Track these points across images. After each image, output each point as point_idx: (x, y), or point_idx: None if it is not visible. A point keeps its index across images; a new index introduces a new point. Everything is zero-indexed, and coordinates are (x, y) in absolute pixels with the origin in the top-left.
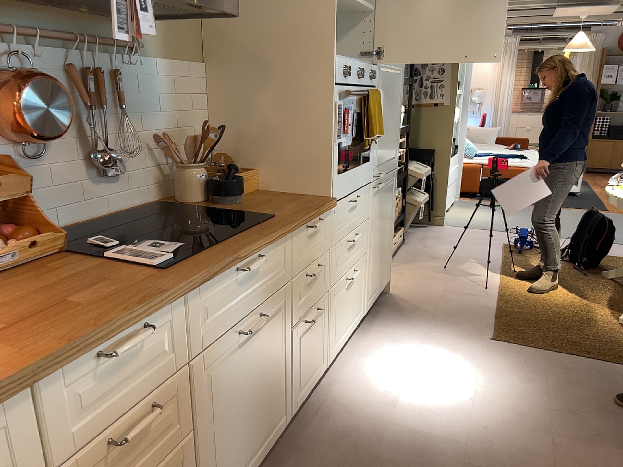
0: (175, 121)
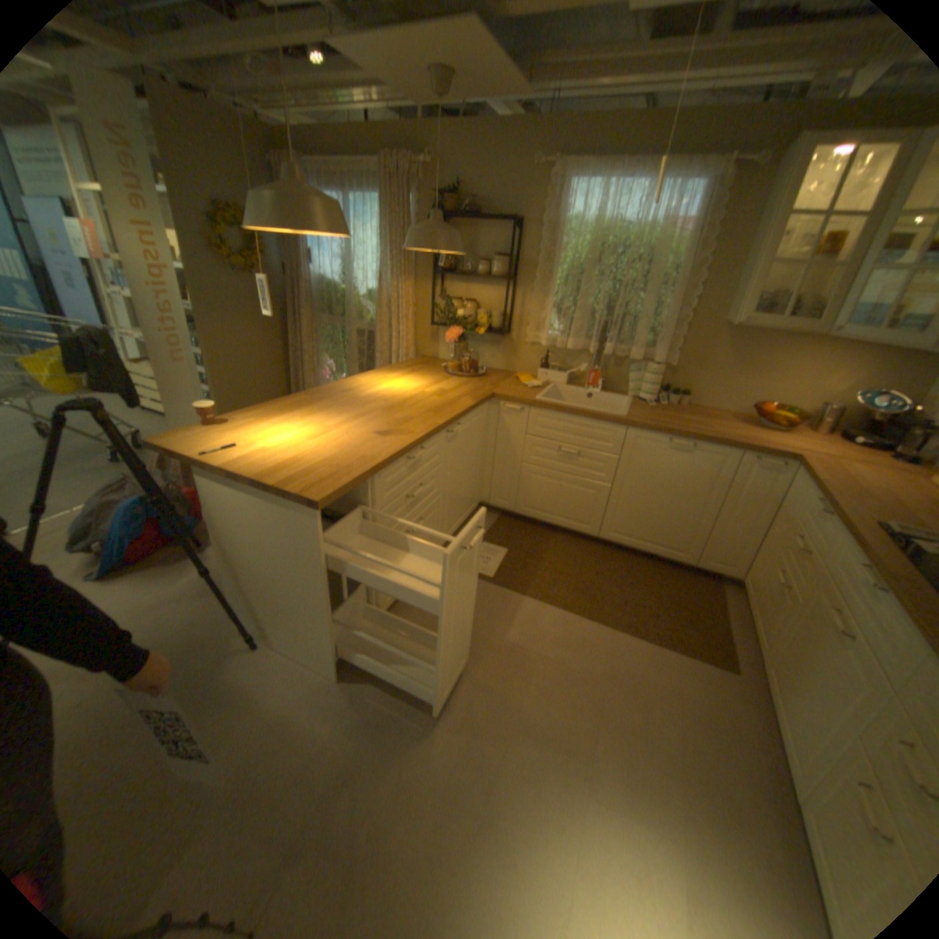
0: None
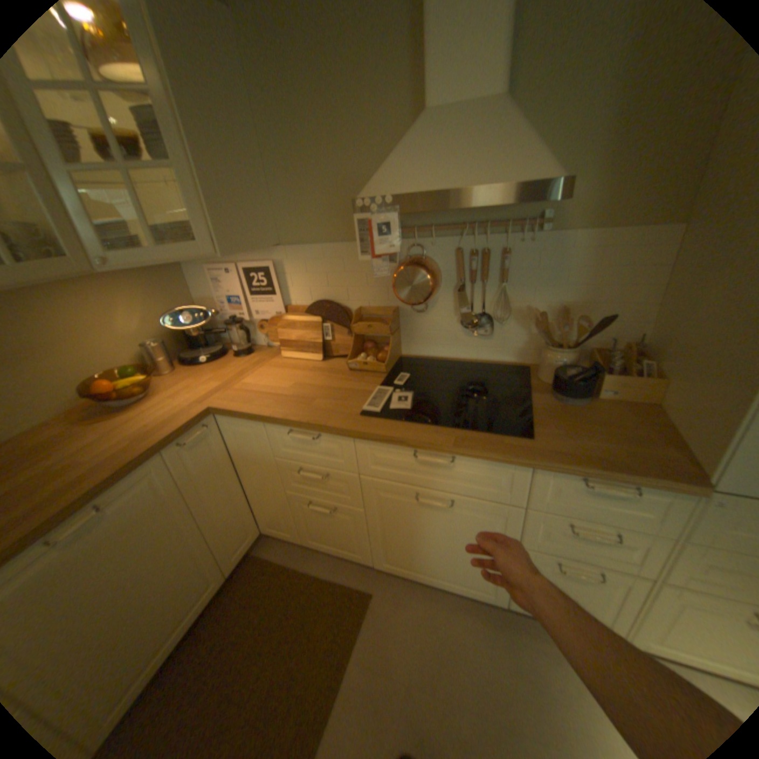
0: (587, 295)
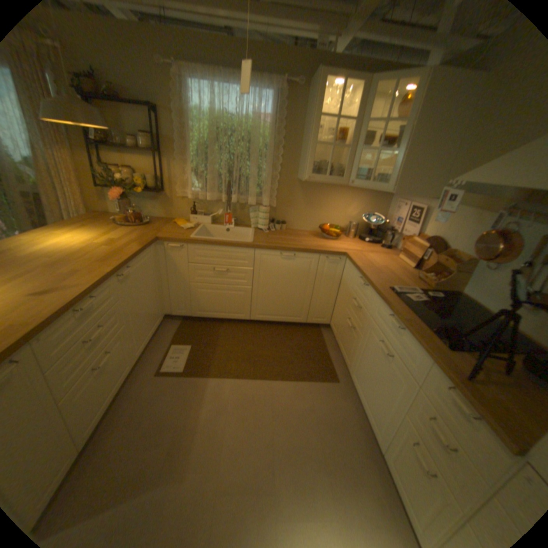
0: None
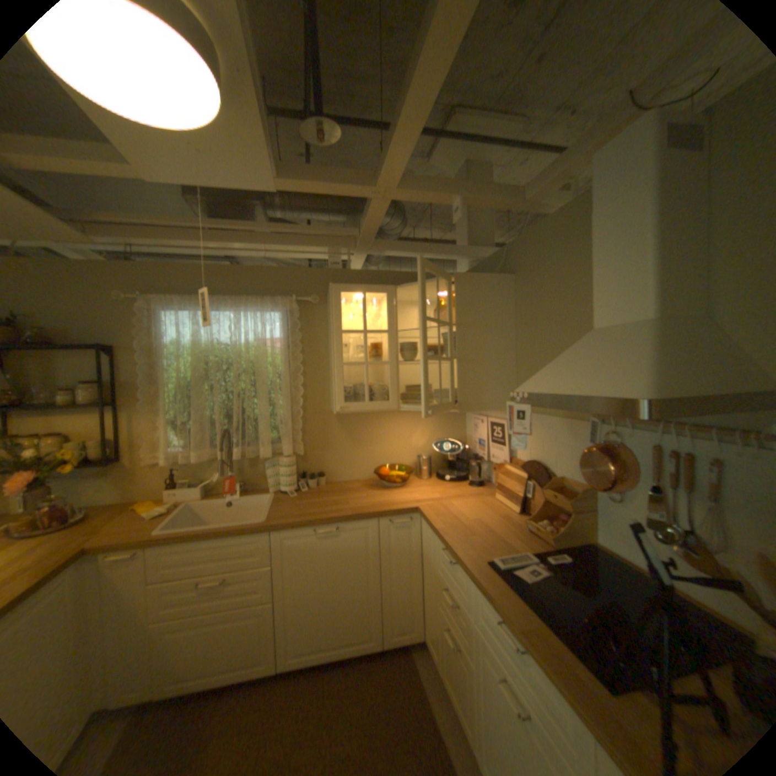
0: None
